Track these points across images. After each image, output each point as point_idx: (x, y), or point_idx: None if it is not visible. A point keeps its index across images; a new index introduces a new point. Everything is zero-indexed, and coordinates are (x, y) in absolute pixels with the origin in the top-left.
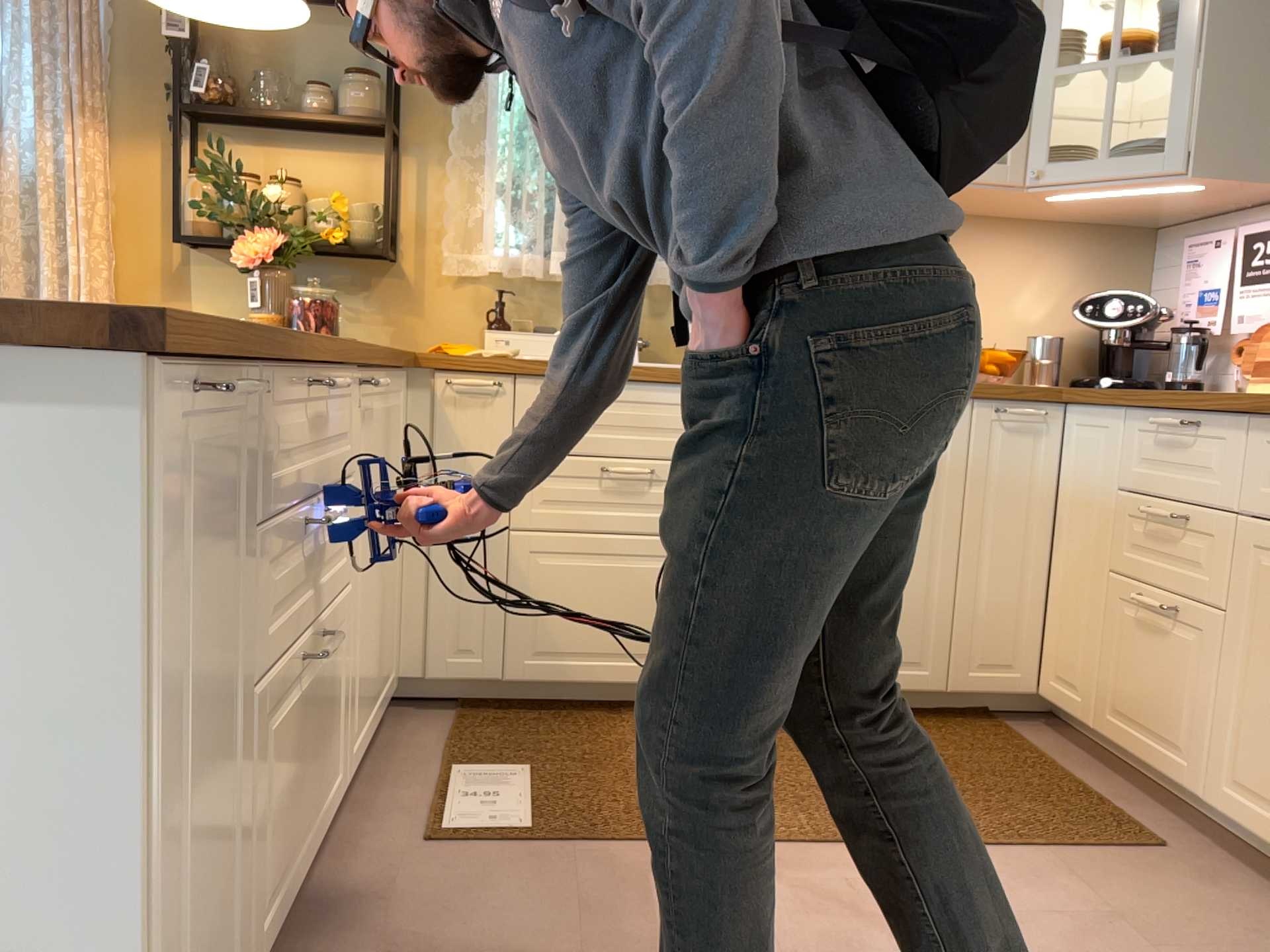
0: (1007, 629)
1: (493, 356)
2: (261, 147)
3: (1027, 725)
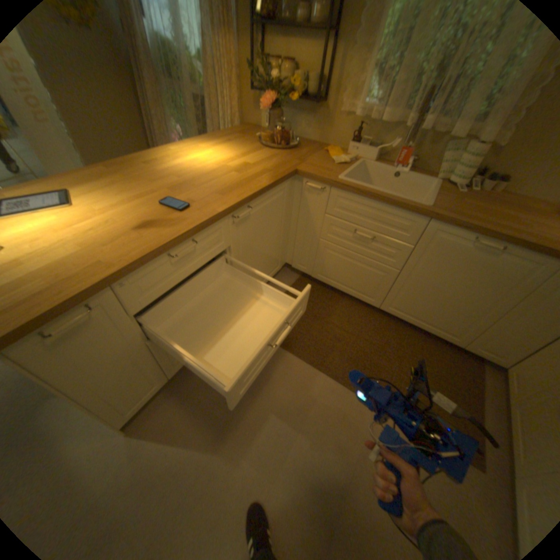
0: (508, 348)
1: (329, 173)
2: (283, 39)
3: (496, 373)
